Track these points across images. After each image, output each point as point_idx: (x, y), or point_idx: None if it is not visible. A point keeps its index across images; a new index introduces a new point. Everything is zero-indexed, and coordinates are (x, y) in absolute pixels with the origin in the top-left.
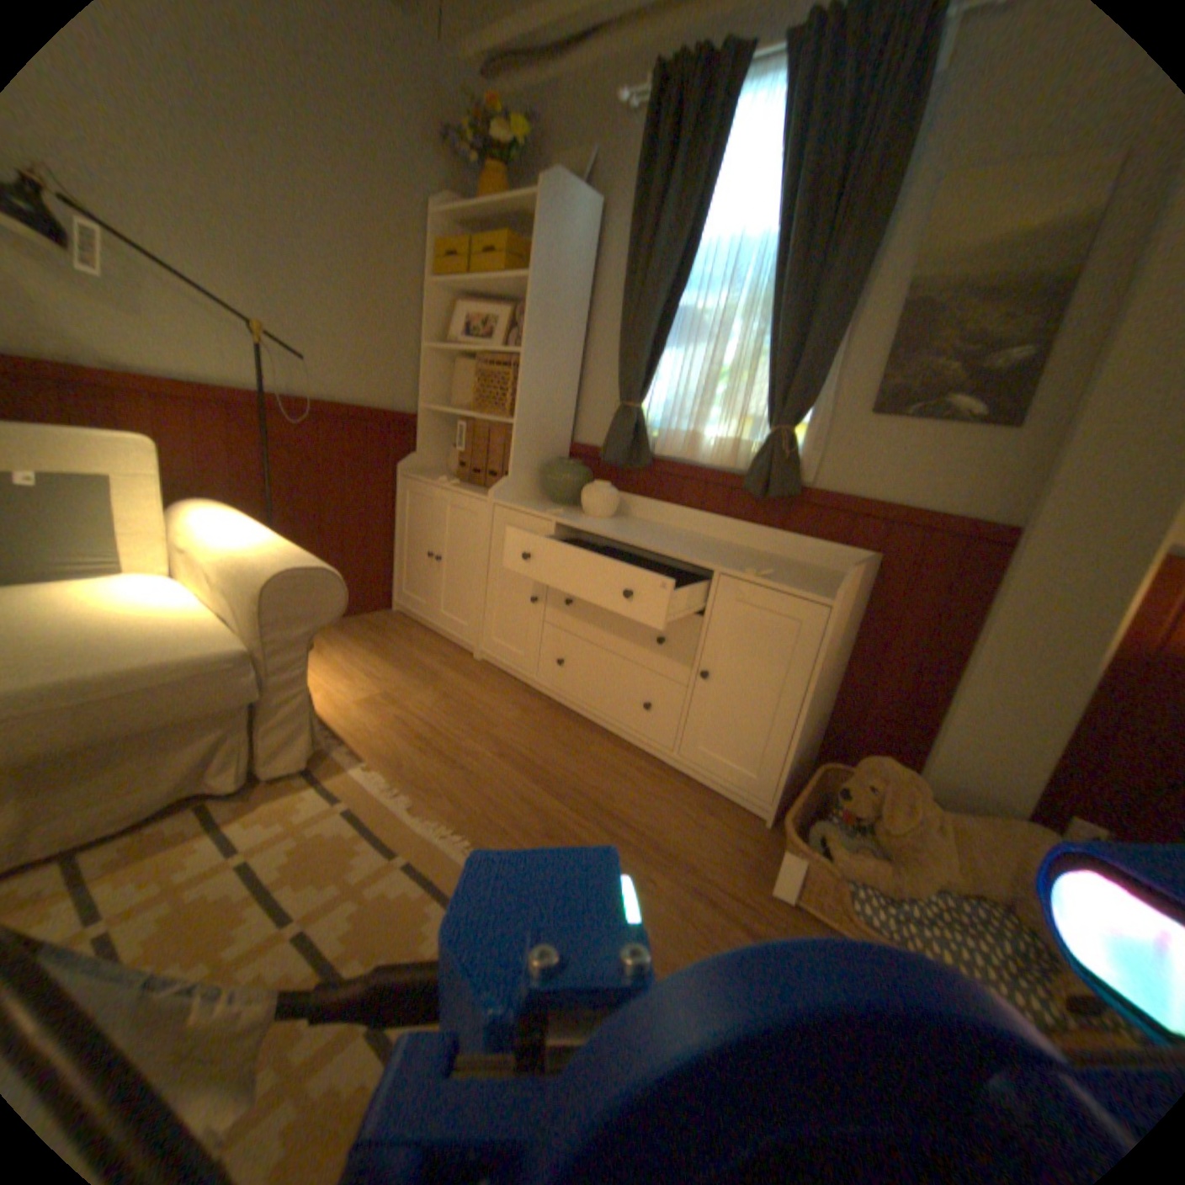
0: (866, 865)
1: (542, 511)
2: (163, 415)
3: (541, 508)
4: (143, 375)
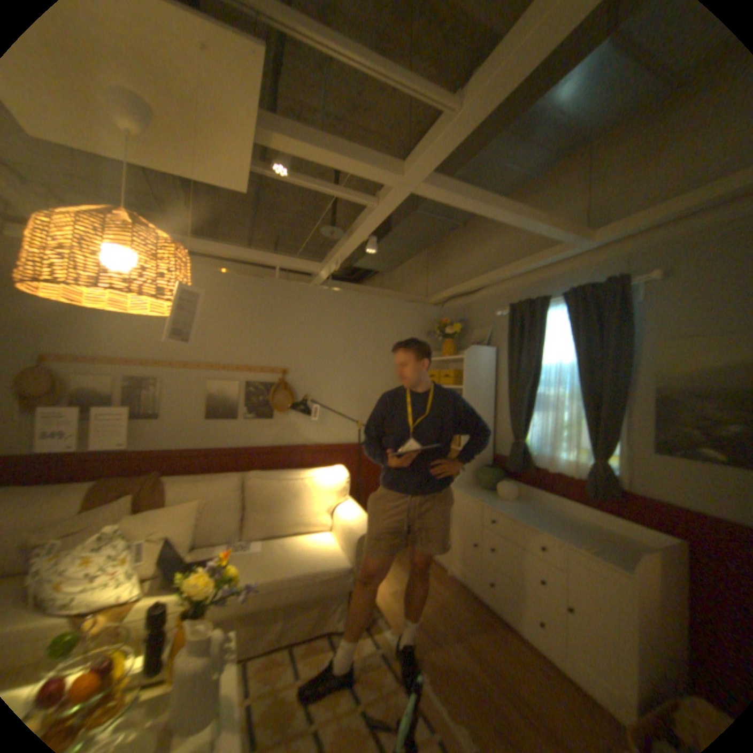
0: None
1: (476, 496)
2: (328, 458)
3: (476, 494)
4: (323, 445)
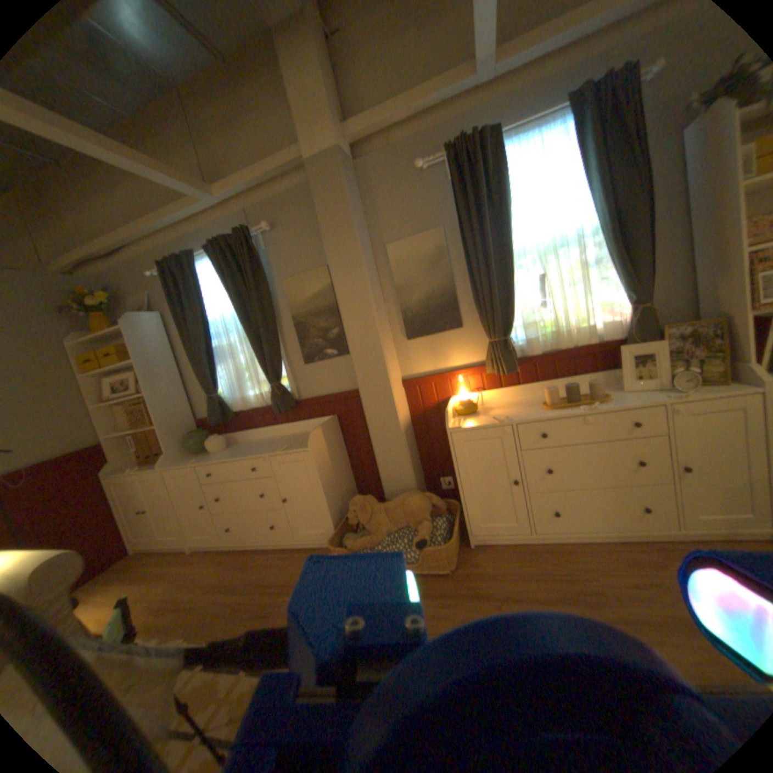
0: (360, 540)
1: (186, 463)
2: None
3: (186, 461)
4: None
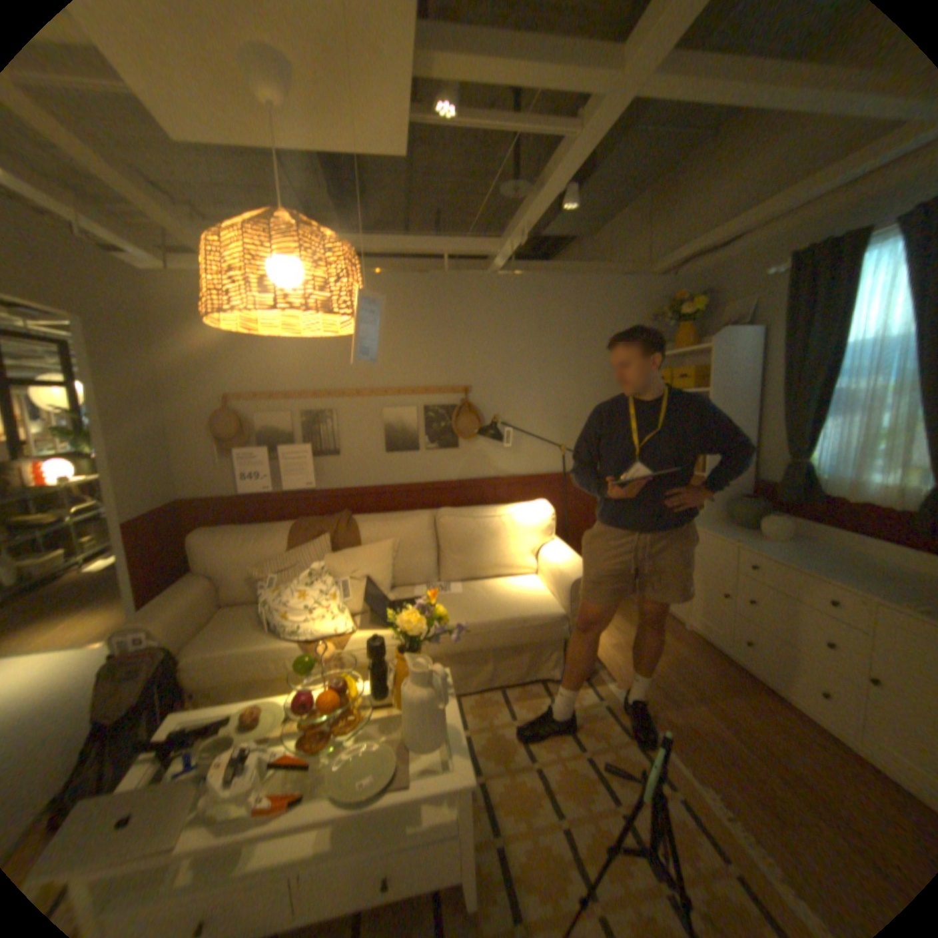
0: None
1: (728, 536)
2: (524, 492)
3: (728, 532)
4: (518, 476)
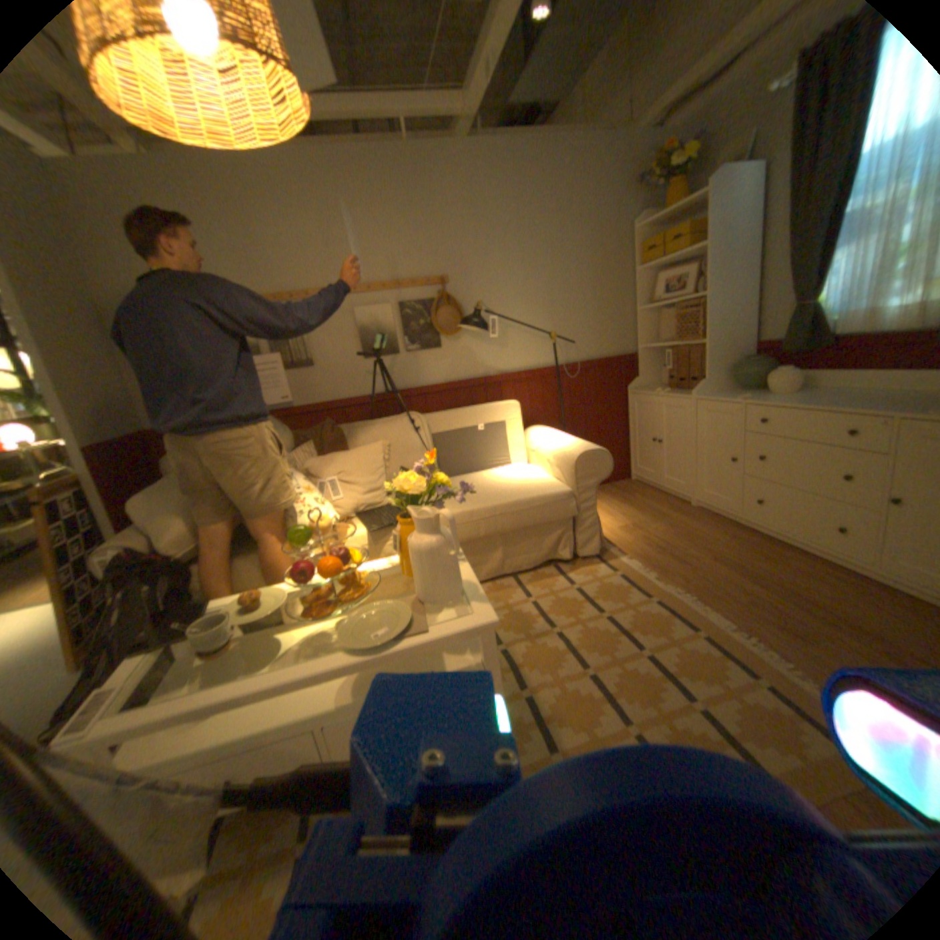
0: None
1: (733, 397)
2: (517, 388)
3: (733, 395)
4: (509, 372)
